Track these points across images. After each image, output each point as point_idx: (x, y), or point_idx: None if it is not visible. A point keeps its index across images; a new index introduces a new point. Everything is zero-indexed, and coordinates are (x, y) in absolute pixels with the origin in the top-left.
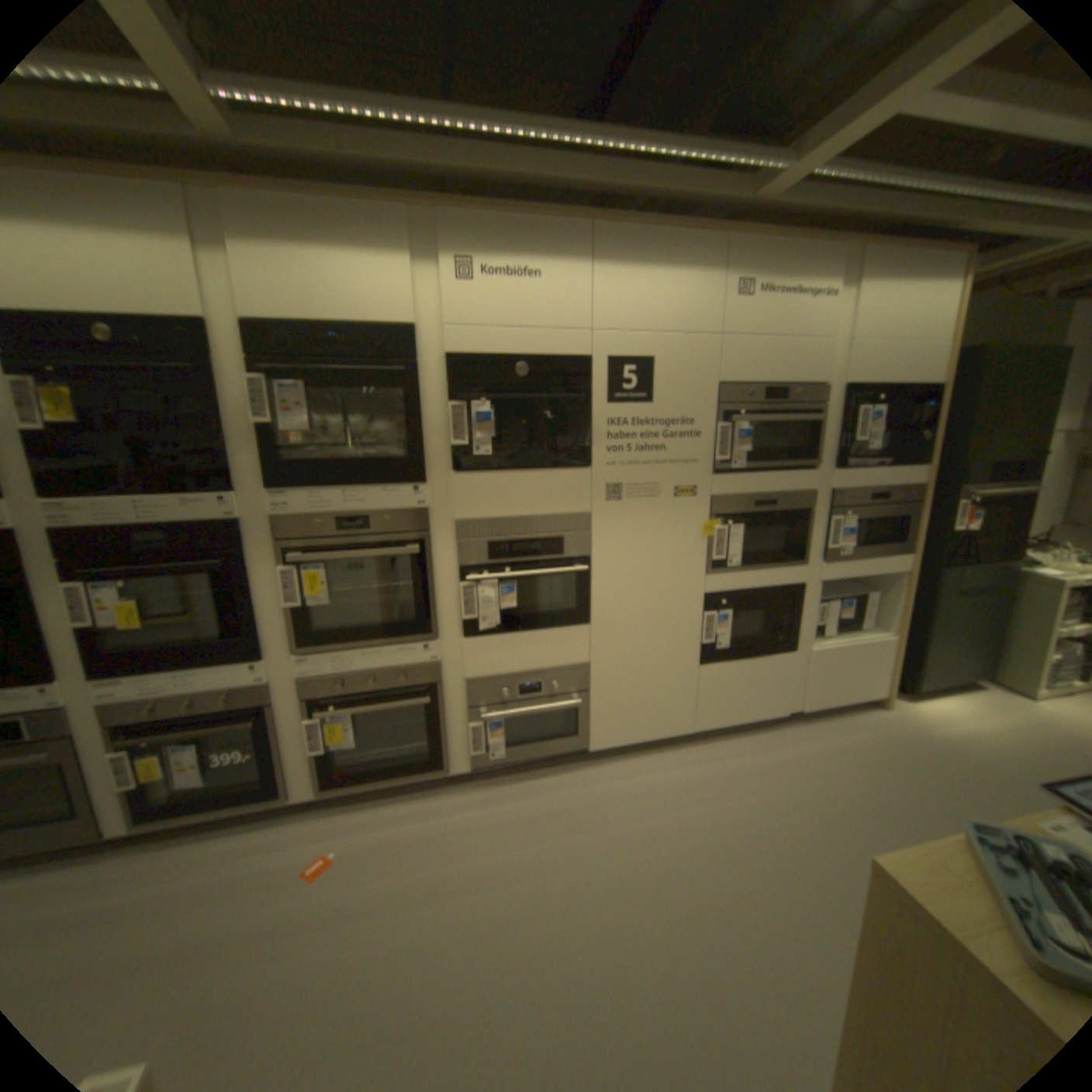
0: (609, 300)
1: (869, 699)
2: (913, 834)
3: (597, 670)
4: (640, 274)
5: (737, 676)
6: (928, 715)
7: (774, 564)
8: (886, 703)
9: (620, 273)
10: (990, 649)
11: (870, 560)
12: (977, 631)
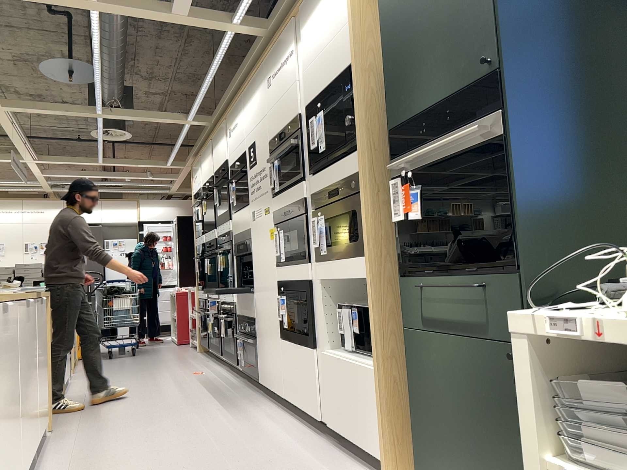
0: (246, 121)
1: (370, 450)
2: (187, 469)
3: (257, 324)
4: (250, 104)
5: (293, 357)
6: None
7: (296, 261)
8: None
9: (247, 108)
10: None
11: (341, 260)
12: (483, 413)
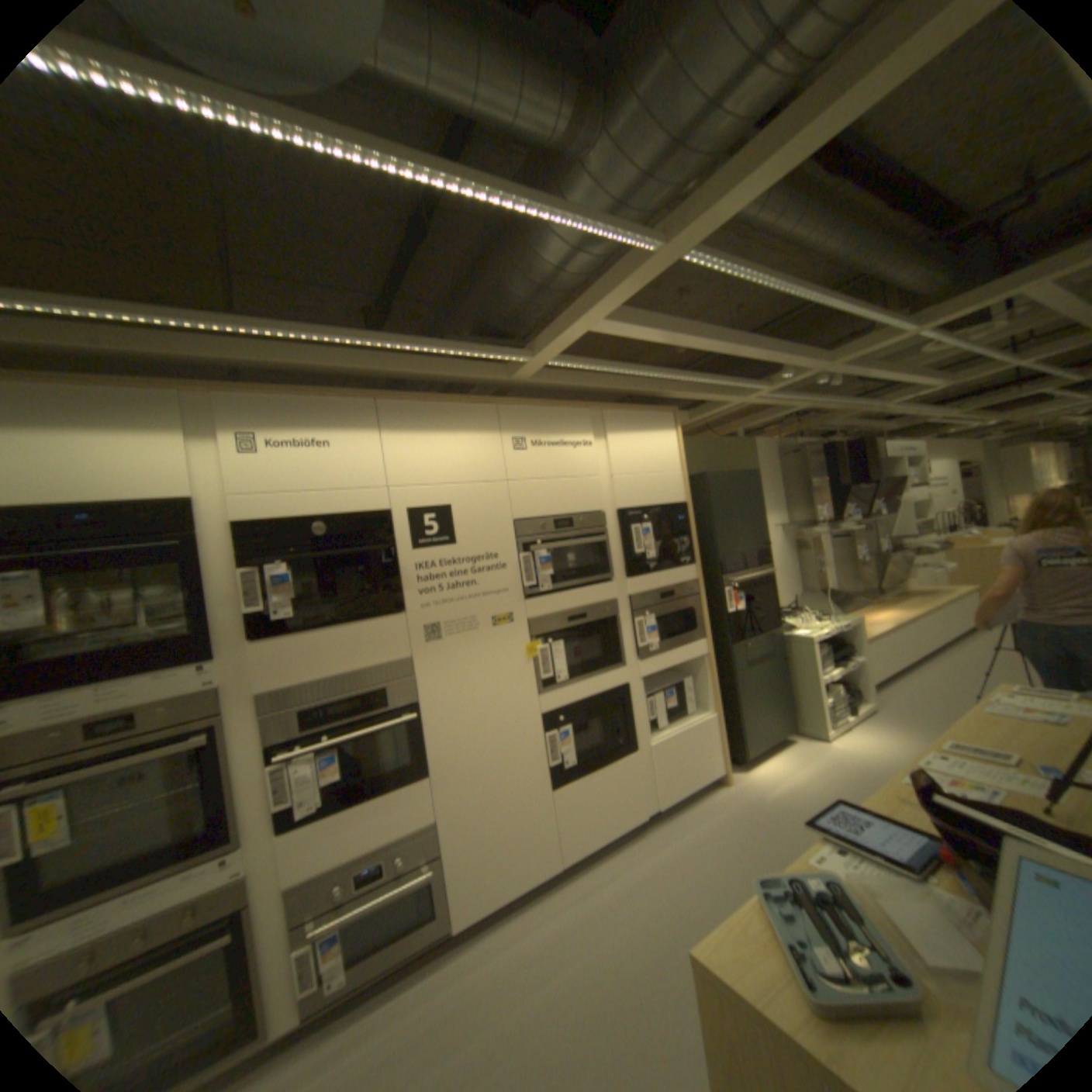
0: (401, 462)
1: (710, 781)
2: None
3: (445, 829)
4: (426, 440)
5: (590, 792)
6: (759, 781)
7: (597, 671)
8: (725, 780)
9: (407, 440)
10: (785, 707)
11: (674, 650)
12: (771, 693)
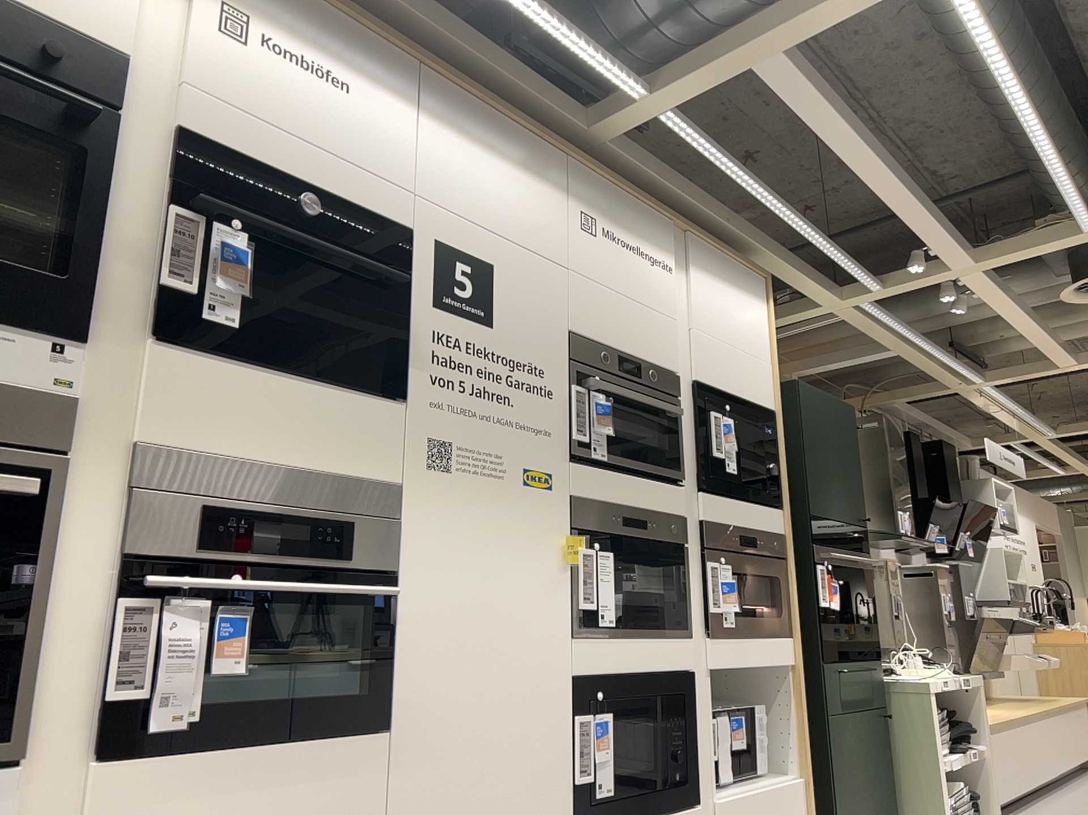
0: (440, 166)
1: None
2: None
3: None
4: (477, 153)
5: None
6: None
7: (655, 629)
8: None
9: (453, 140)
10: (885, 801)
11: (753, 638)
12: (868, 768)
